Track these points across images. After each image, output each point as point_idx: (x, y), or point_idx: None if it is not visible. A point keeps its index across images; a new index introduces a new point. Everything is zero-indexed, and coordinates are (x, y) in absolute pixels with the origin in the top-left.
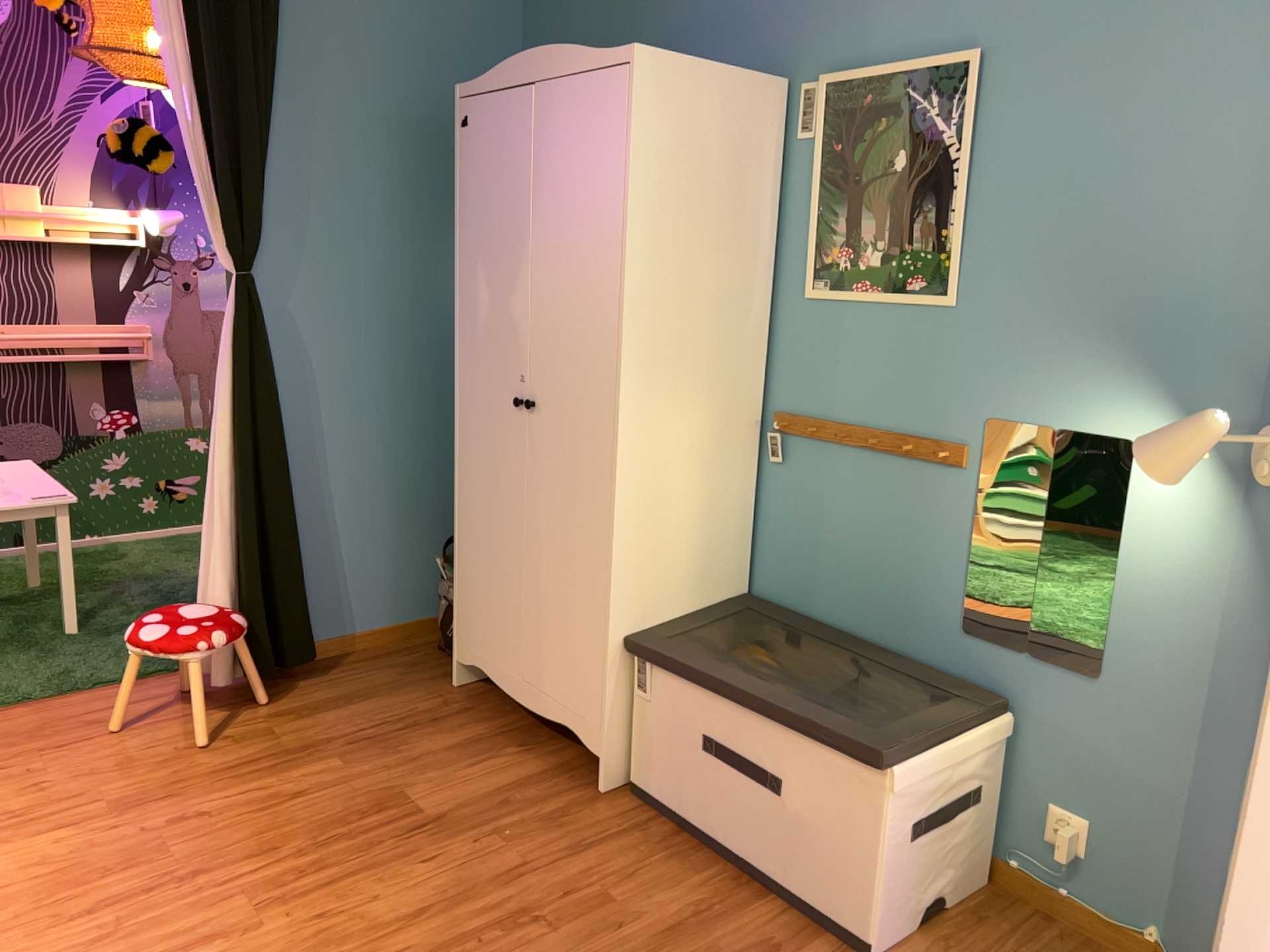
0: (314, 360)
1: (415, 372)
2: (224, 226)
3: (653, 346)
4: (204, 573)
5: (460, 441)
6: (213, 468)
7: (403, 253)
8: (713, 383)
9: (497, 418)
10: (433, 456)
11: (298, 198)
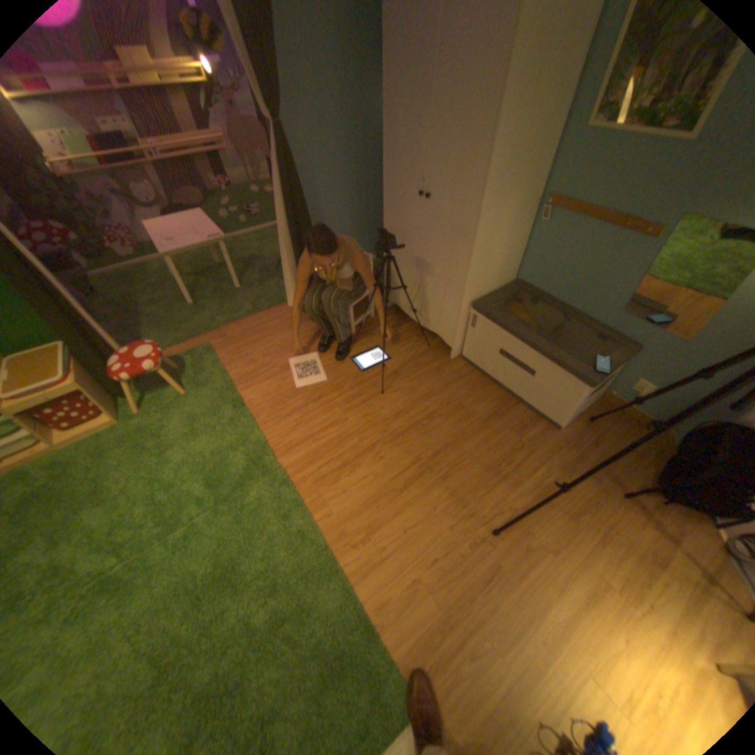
0: (312, 165)
1: (356, 164)
2: (261, 92)
3: (502, 171)
4: (284, 271)
5: (386, 209)
6: (280, 228)
7: (347, 92)
8: (524, 185)
9: (408, 201)
10: (366, 206)
11: (291, 63)
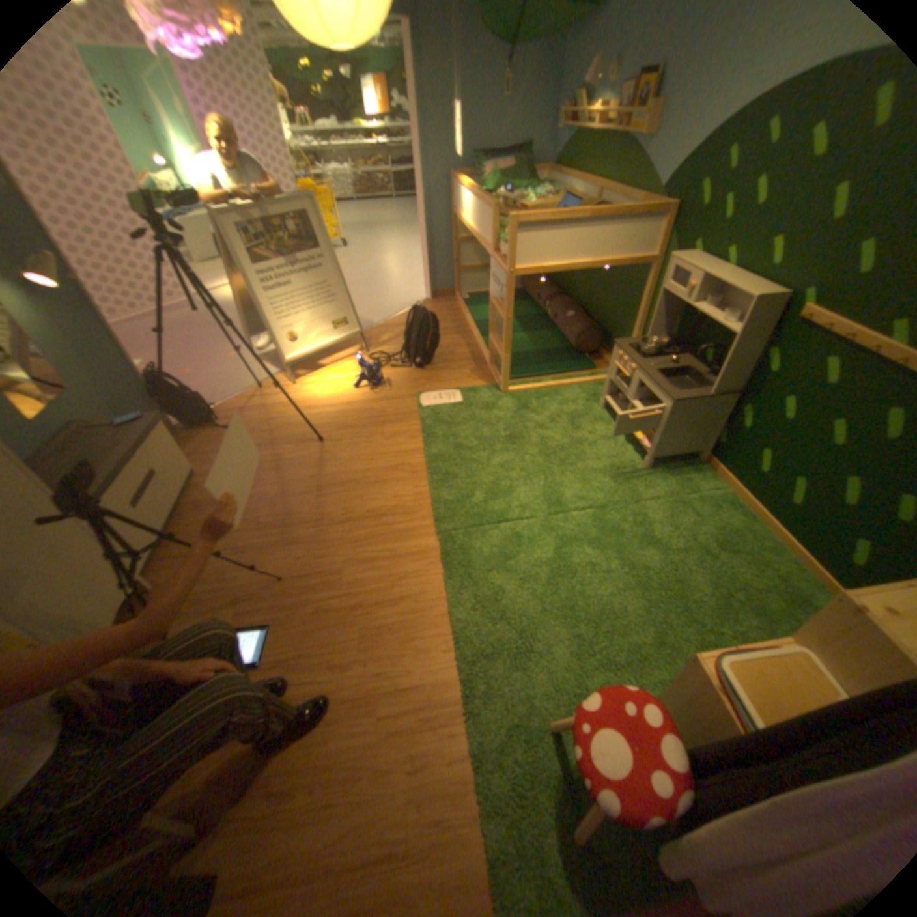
0: None
1: None
2: None
3: None
4: None
5: None
6: None
7: None
8: None
9: None
10: None
11: None
